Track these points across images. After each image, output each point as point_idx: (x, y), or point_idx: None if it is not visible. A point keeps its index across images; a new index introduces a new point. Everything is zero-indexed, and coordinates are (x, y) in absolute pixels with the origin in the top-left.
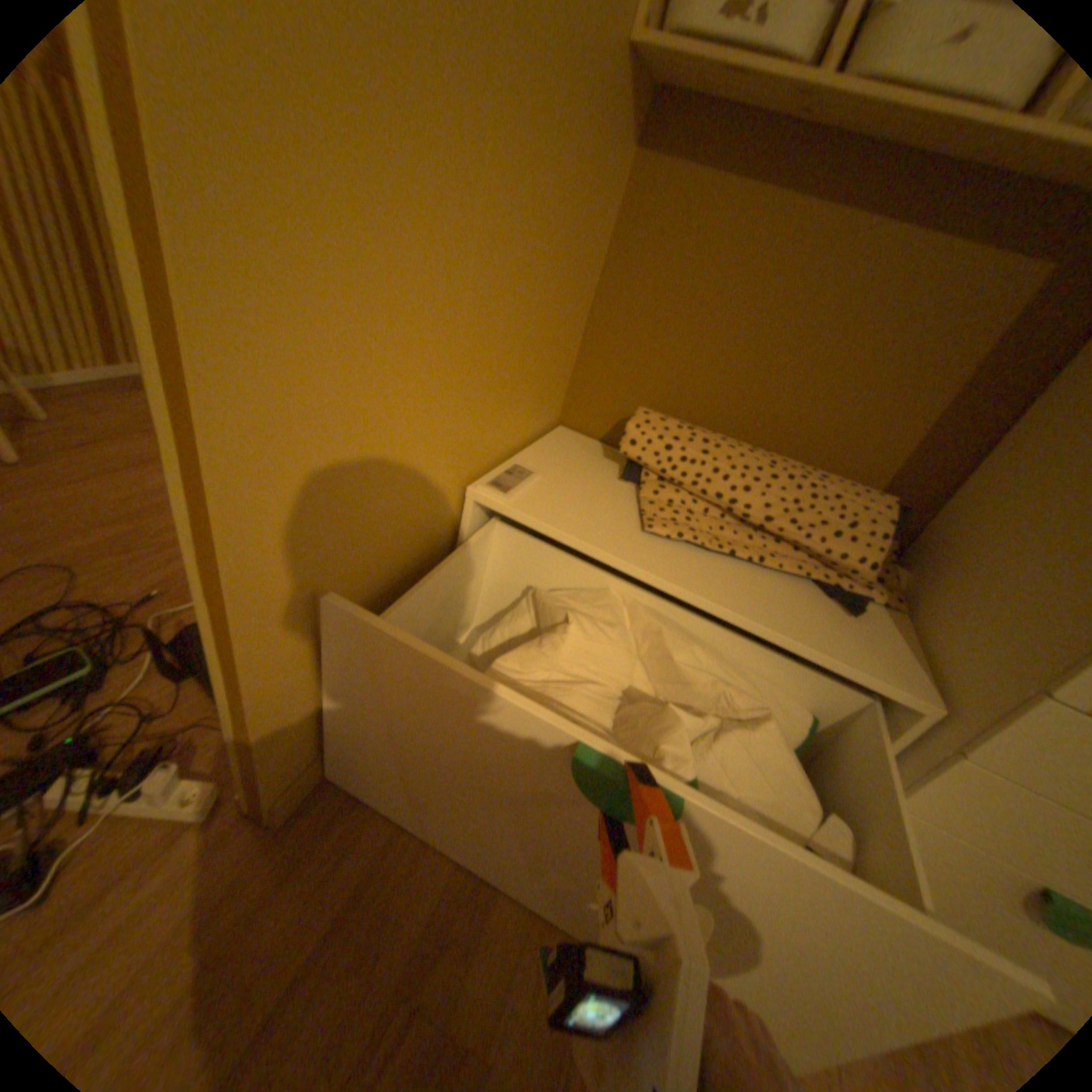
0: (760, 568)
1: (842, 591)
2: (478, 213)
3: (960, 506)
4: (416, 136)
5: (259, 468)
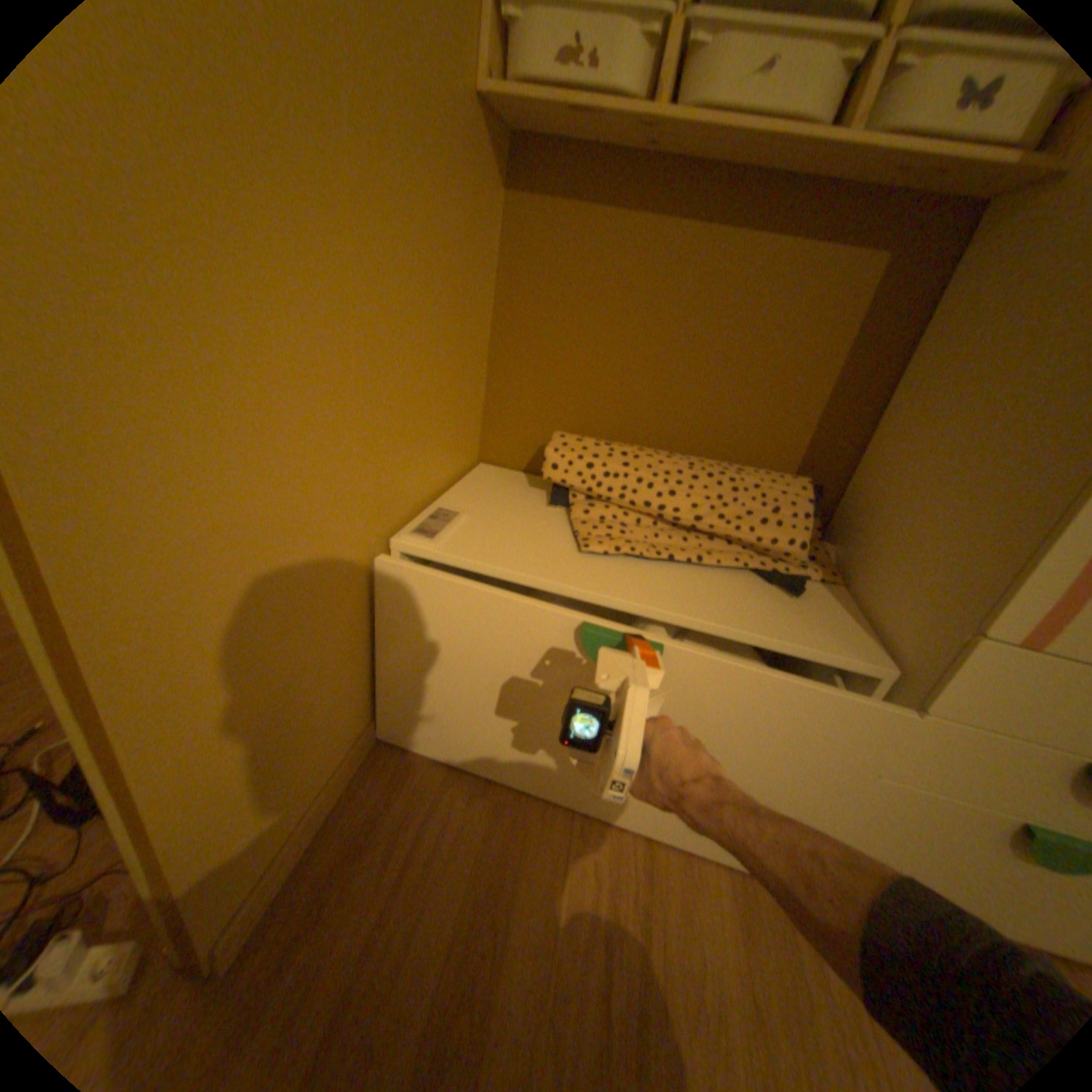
0: (700, 567)
1: (779, 575)
2: (348, 256)
3: (864, 476)
4: (260, 180)
5: (123, 553)
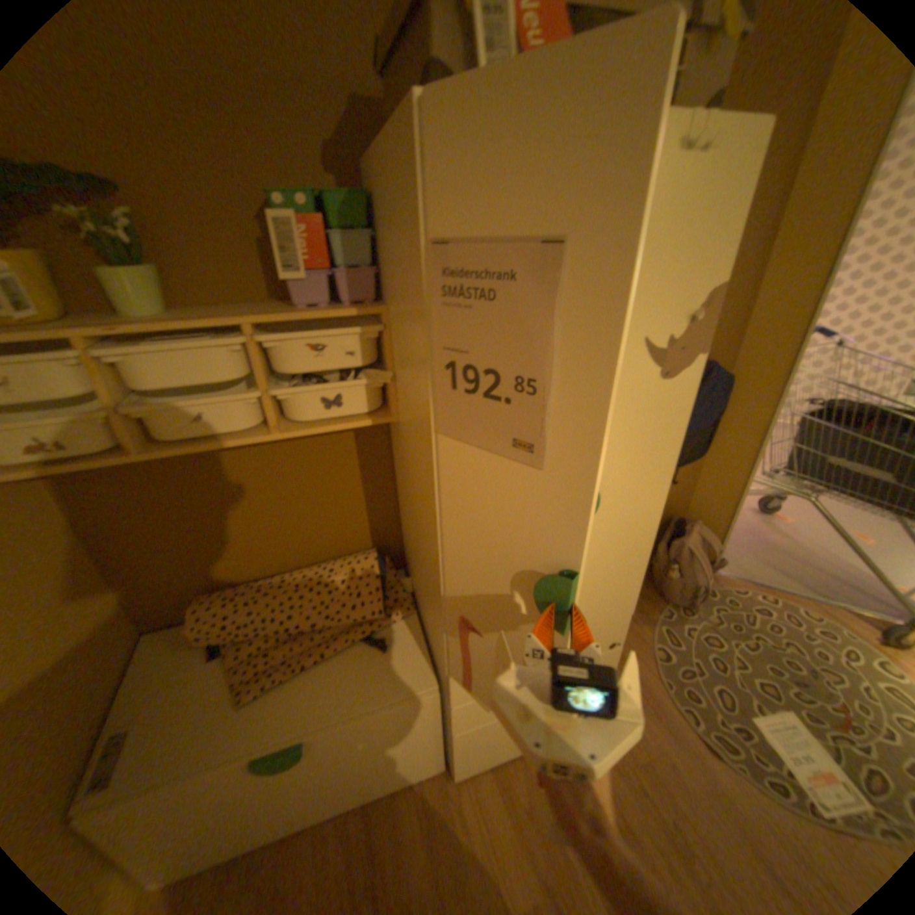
0: (325, 662)
1: (372, 641)
2: None
3: (406, 536)
4: None
5: None
